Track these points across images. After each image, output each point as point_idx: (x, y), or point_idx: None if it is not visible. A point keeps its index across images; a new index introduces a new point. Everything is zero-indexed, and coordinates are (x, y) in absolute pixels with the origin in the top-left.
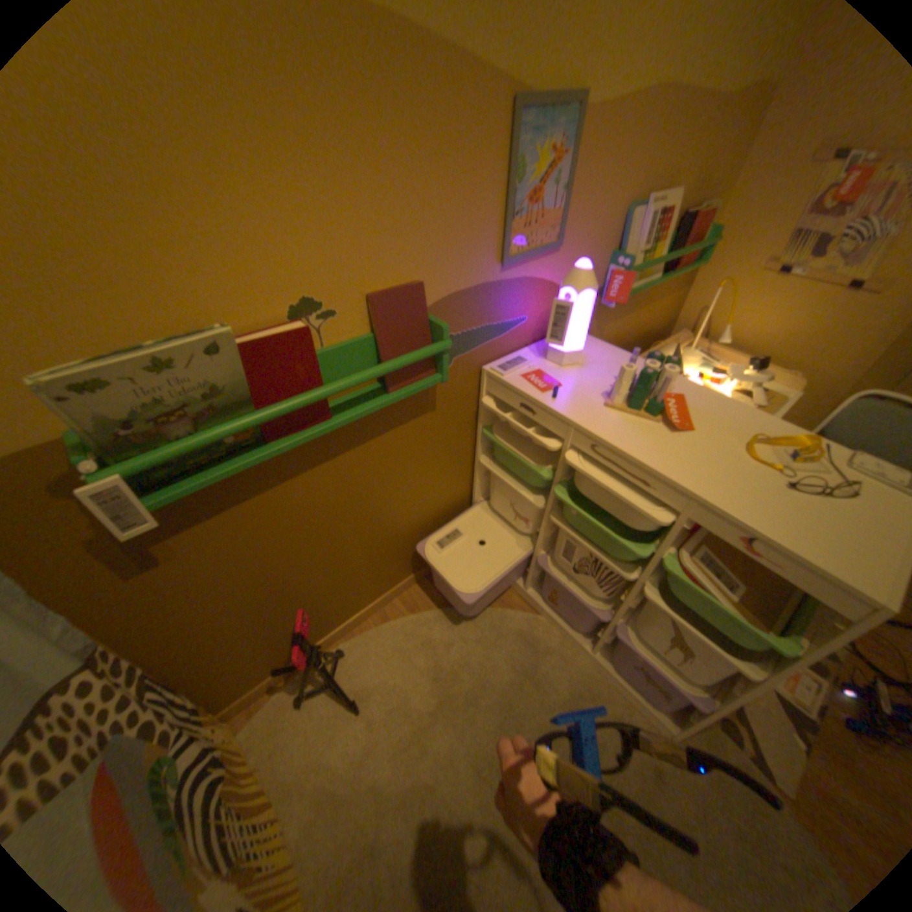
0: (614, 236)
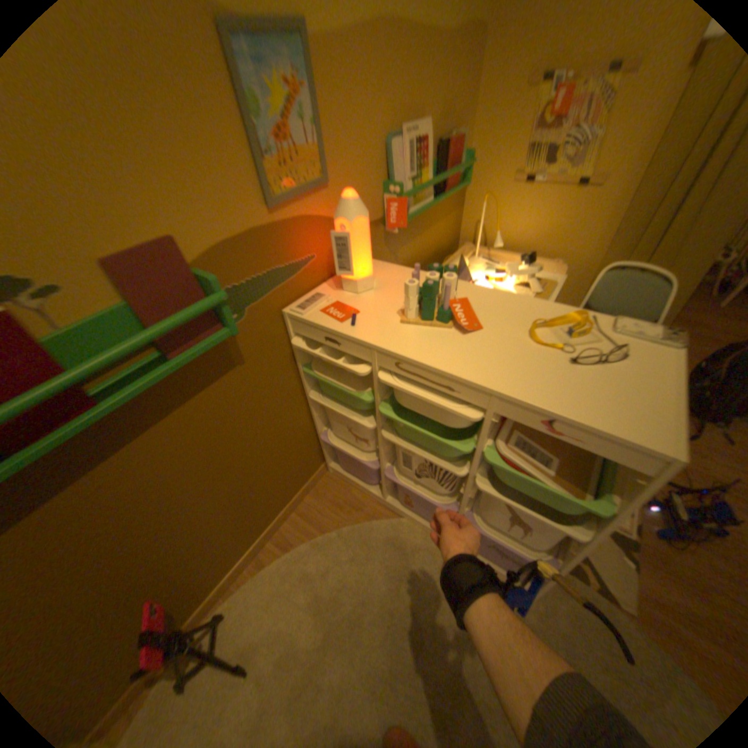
0: (380, 168)
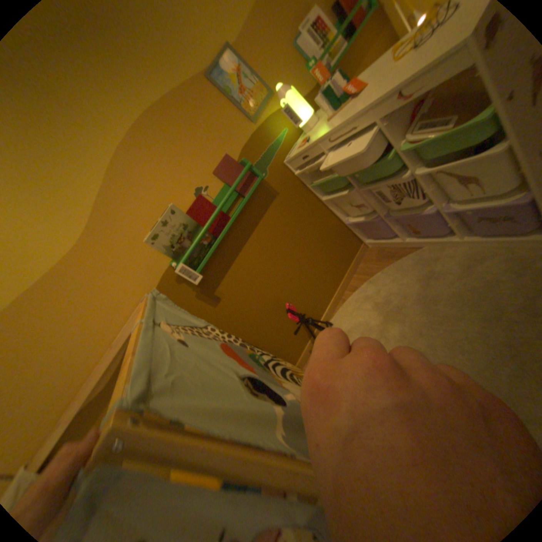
0: (298, 61)
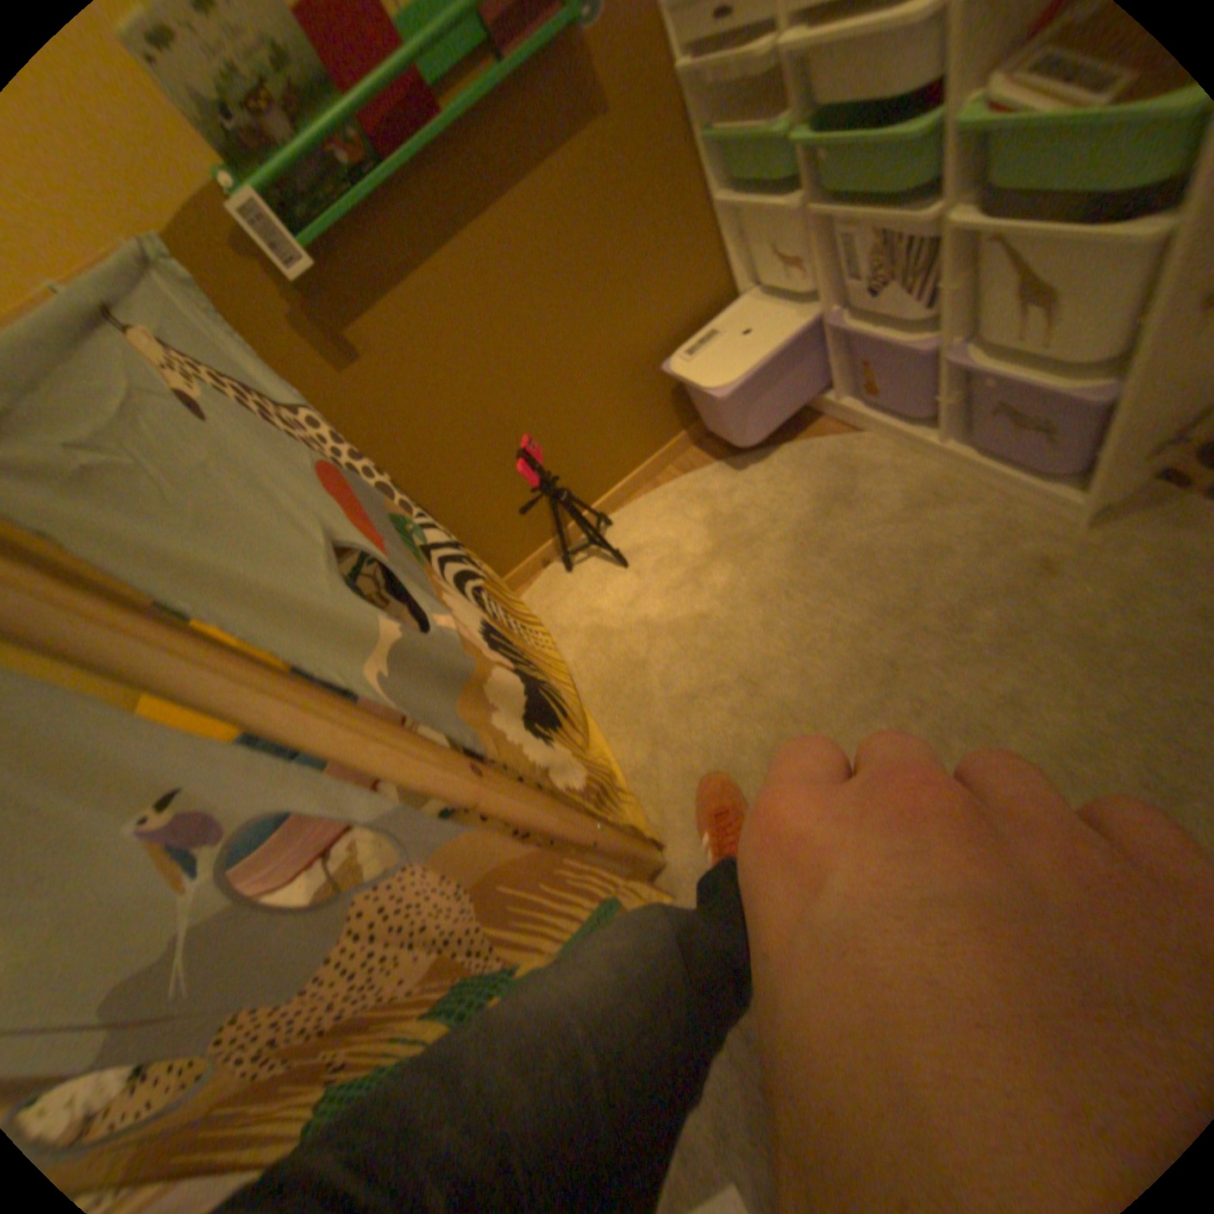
0: None
